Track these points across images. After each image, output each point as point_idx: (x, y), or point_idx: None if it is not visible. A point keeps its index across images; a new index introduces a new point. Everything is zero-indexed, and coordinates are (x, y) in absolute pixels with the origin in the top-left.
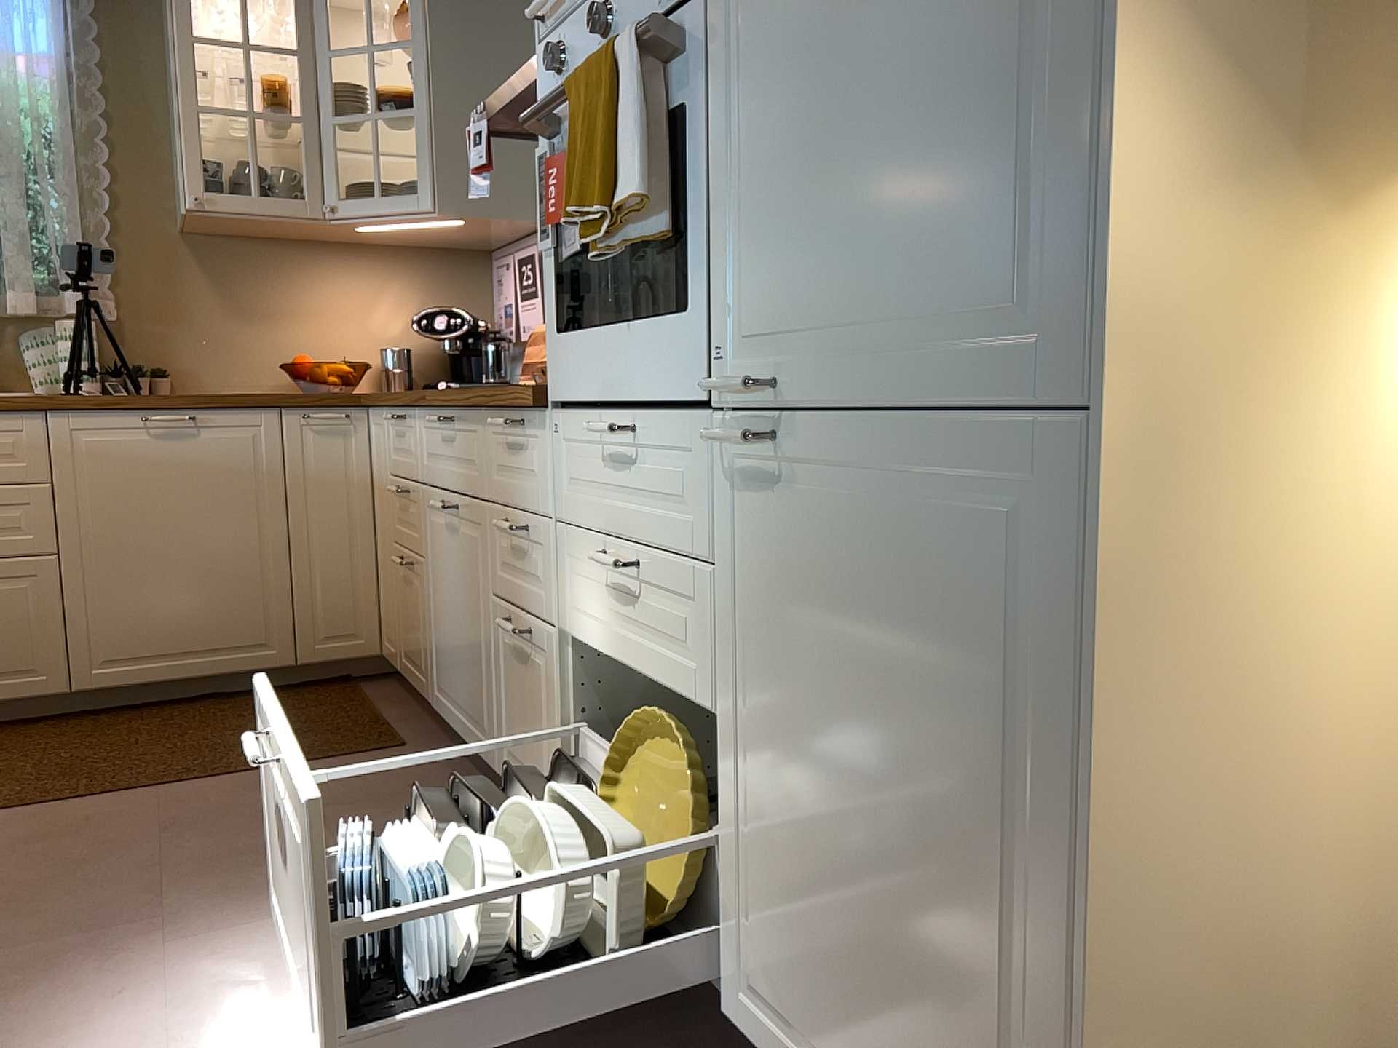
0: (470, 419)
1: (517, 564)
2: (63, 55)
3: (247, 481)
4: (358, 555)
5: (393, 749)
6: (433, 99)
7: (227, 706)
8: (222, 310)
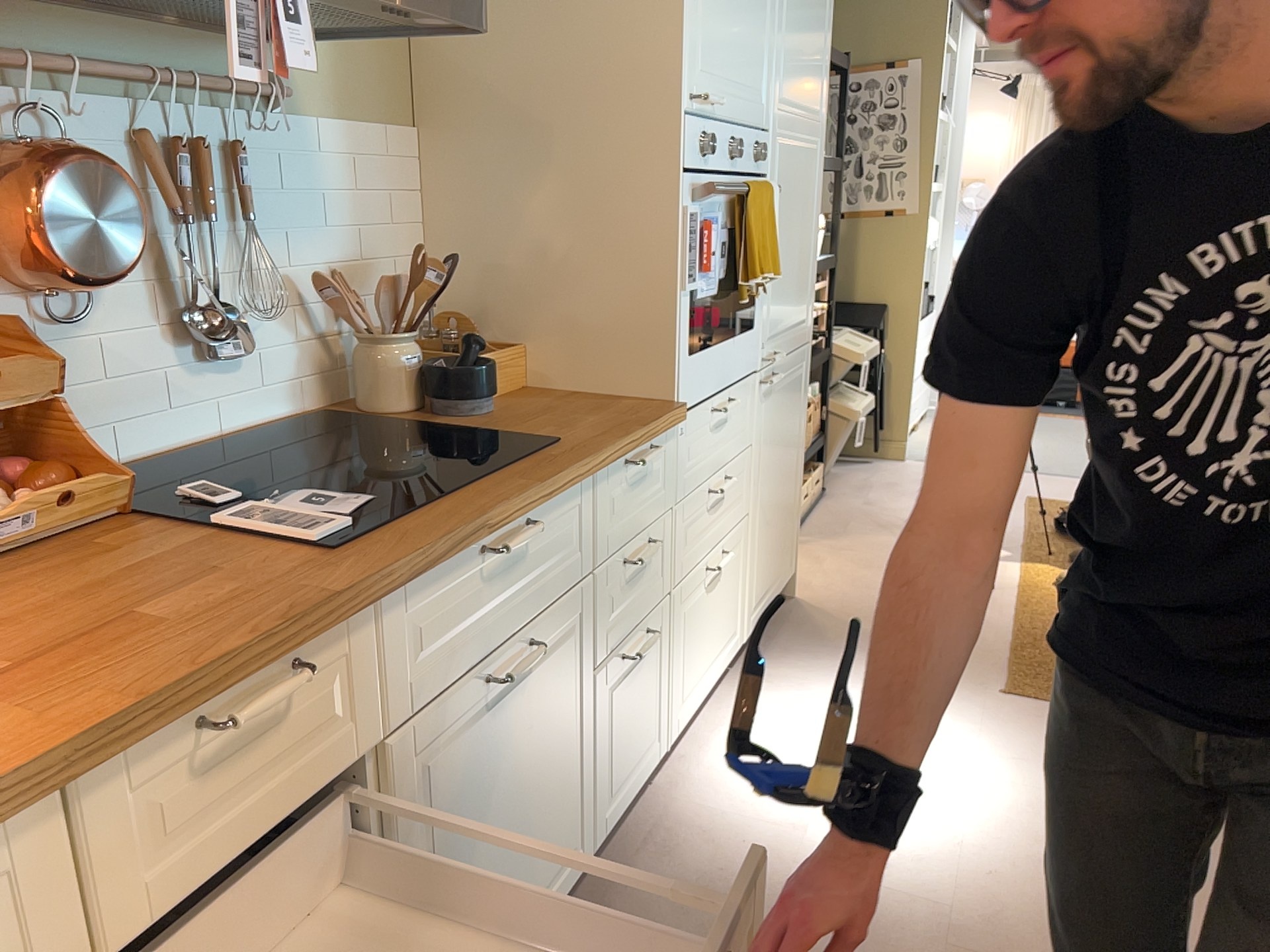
0: (566, 497)
1: (632, 591)
2: None
3: None
4: None
5: None
6: None
7: None
8: None
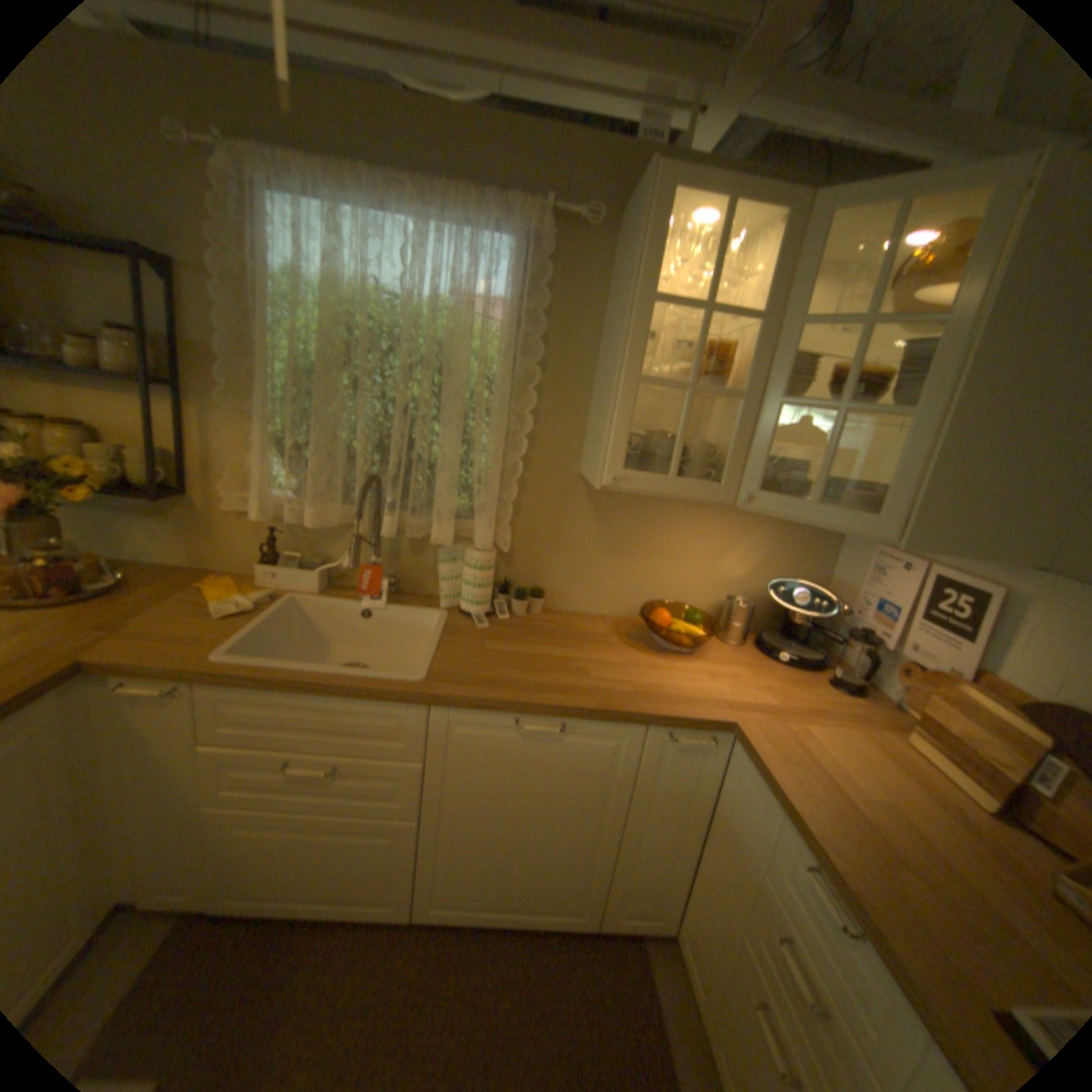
0: None
1: None
2: (516, 299)
3: (598, 787)
4: (682, 860)
5: None
6: (959, 400)
7: (533, 964)
8: (598, 543)
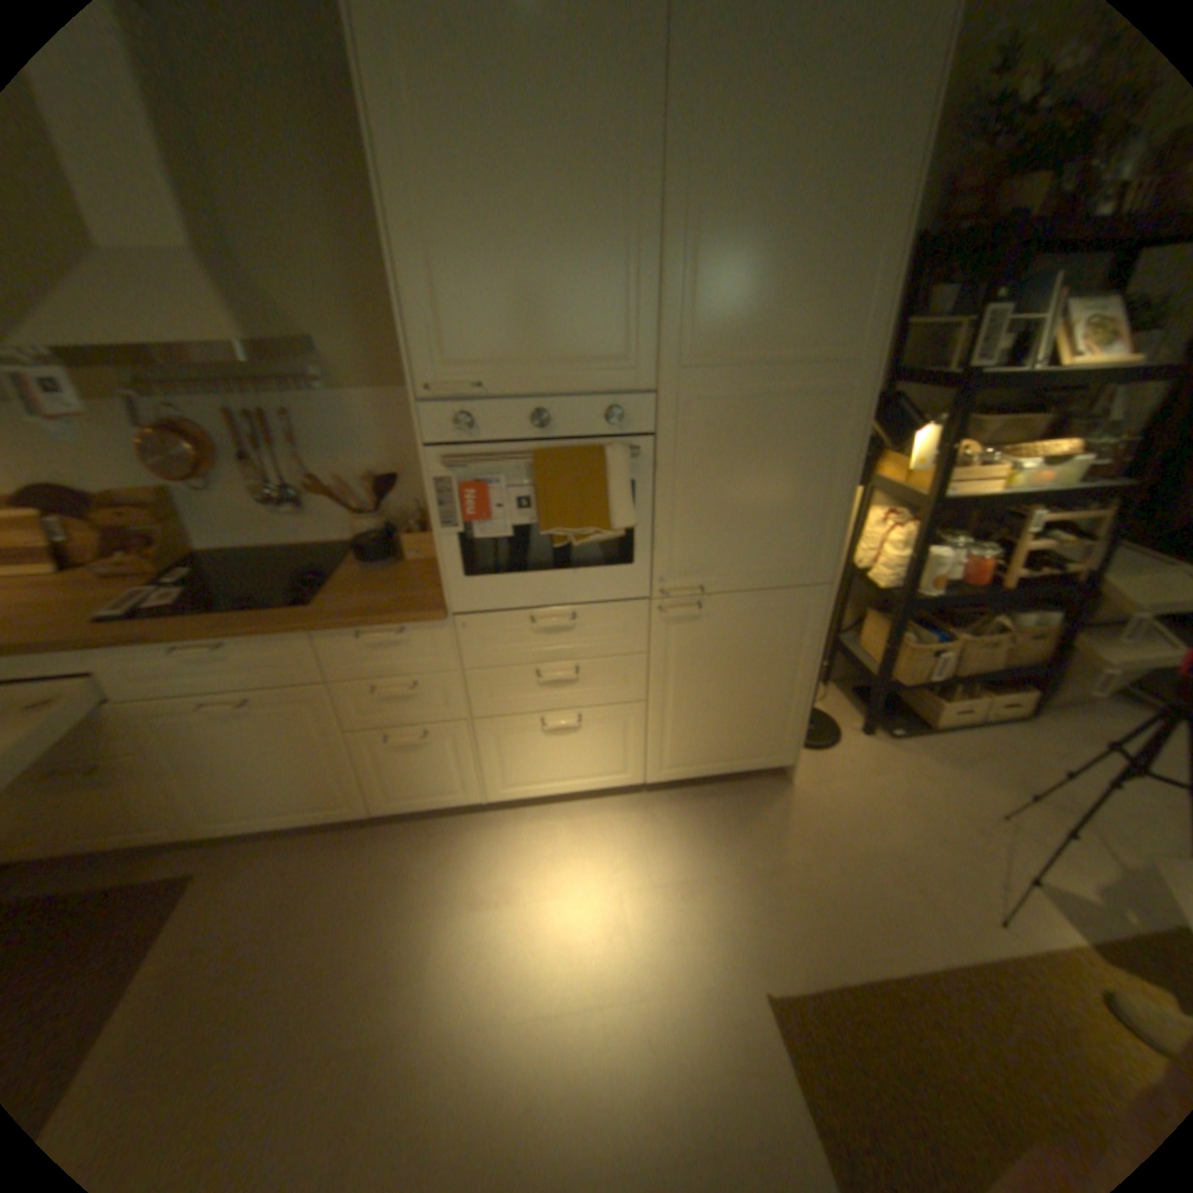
0: (267, 641)
1: (389, 706)
2: None
3: None
4: None
5: (182, 888)
6: None
7: None
8: None
